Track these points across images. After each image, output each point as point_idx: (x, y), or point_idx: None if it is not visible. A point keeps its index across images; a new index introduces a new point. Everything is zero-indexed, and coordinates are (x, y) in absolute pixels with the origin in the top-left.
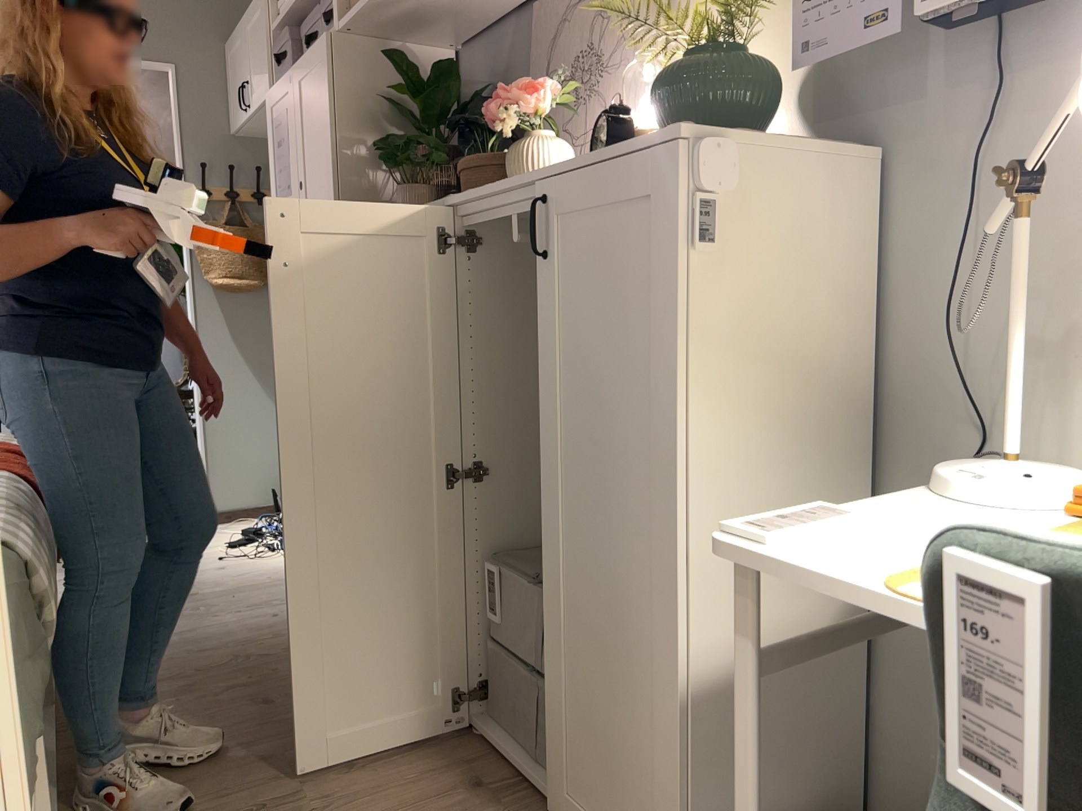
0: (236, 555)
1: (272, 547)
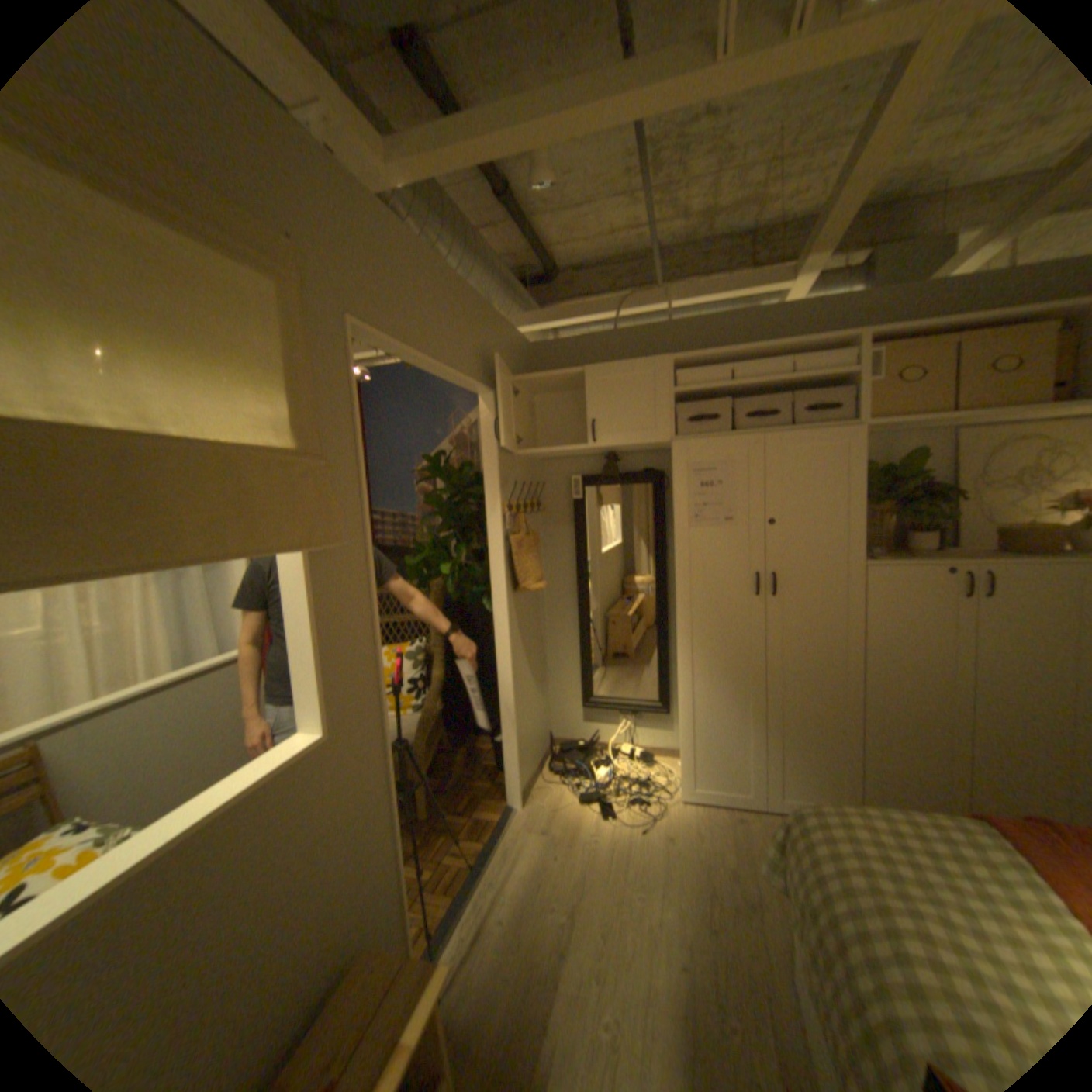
0: (638, 826)
1: (633, 804)
